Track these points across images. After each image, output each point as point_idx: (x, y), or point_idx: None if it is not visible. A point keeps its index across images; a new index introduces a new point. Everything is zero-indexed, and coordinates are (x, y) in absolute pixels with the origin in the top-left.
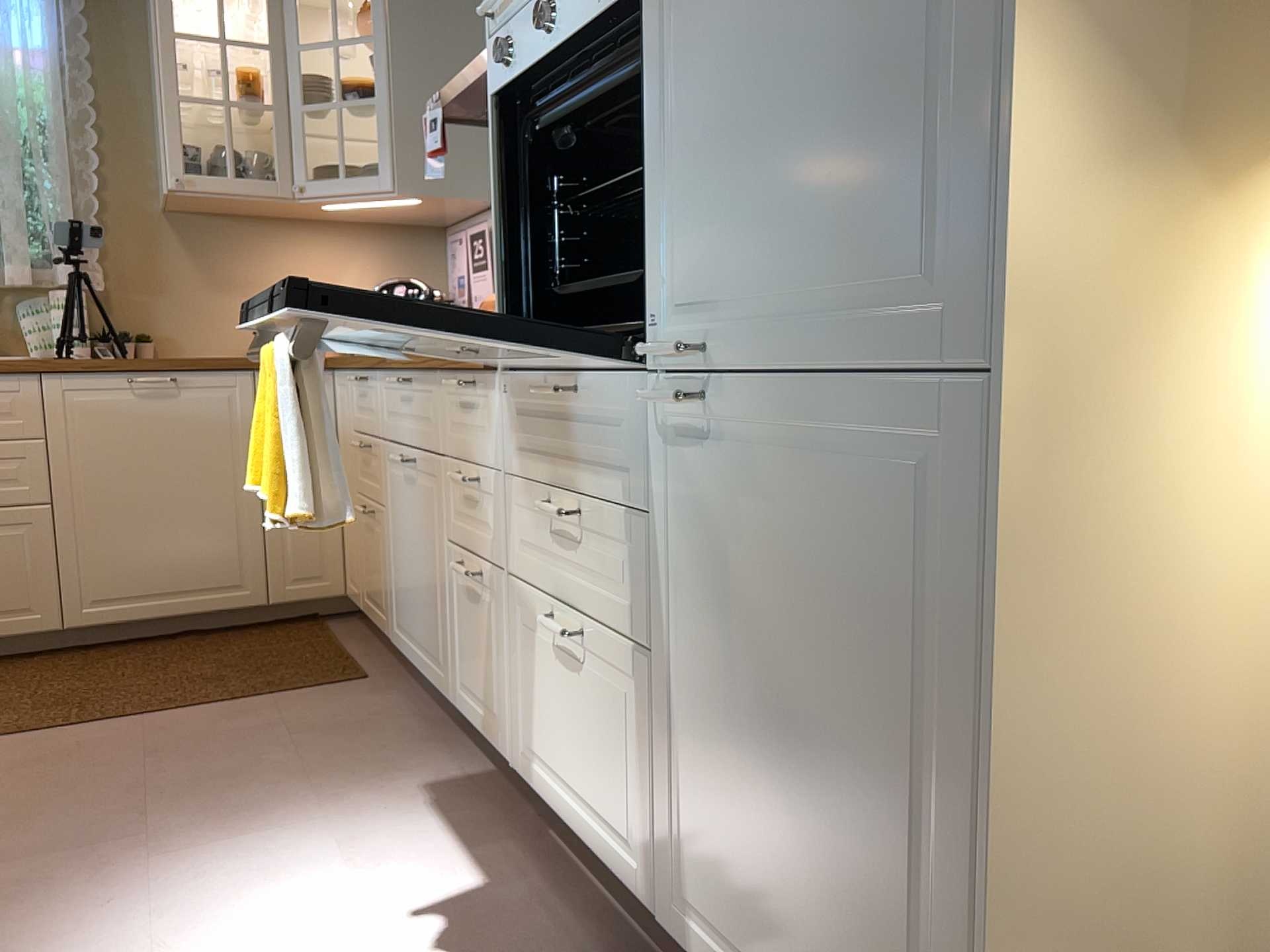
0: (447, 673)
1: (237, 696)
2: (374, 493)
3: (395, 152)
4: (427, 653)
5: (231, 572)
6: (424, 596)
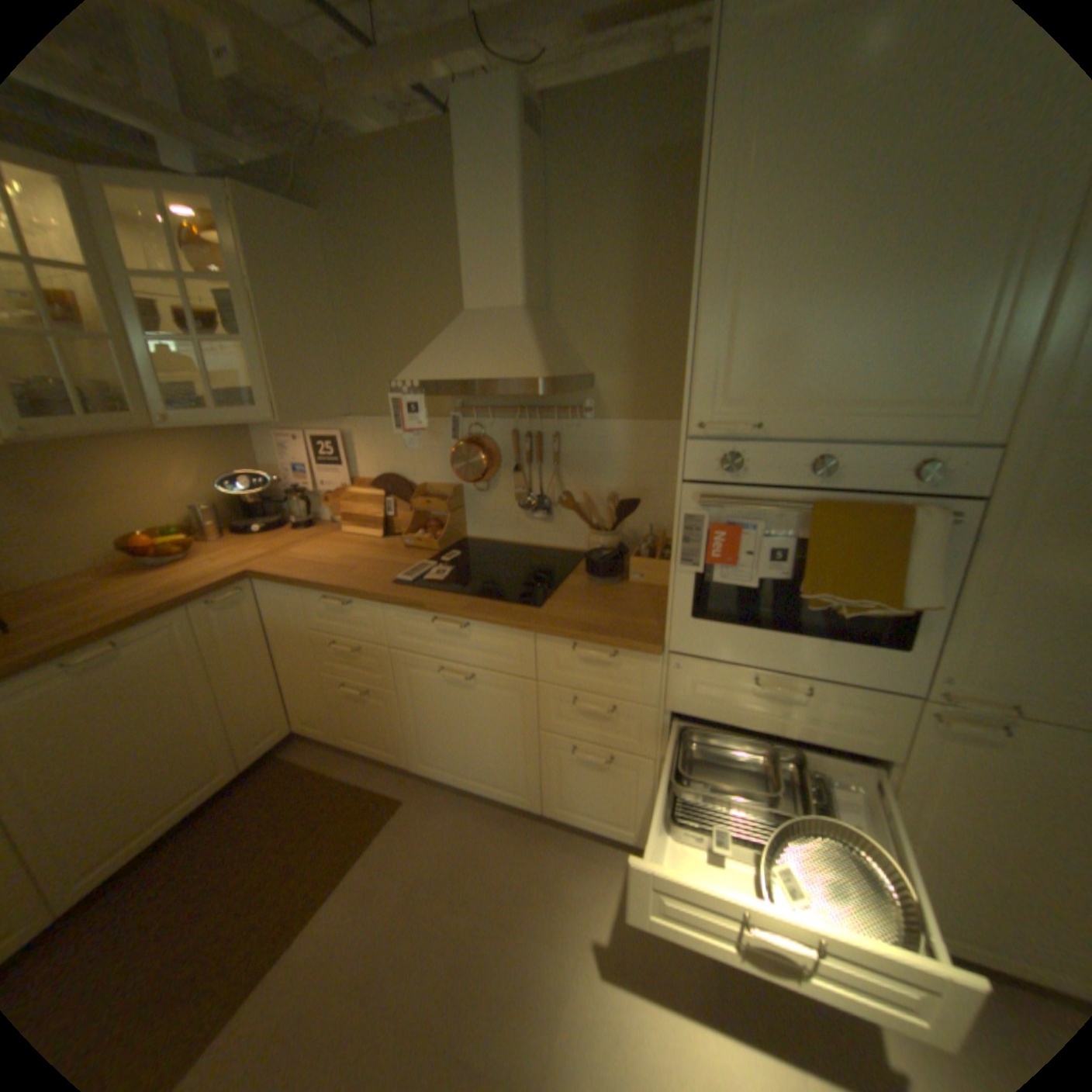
0: (534, 798)
1: (333, 880)
2: (371, 679)
3: (268, 386)
4: (492, 784)
5: (208, 770)
6: (489, 754)
